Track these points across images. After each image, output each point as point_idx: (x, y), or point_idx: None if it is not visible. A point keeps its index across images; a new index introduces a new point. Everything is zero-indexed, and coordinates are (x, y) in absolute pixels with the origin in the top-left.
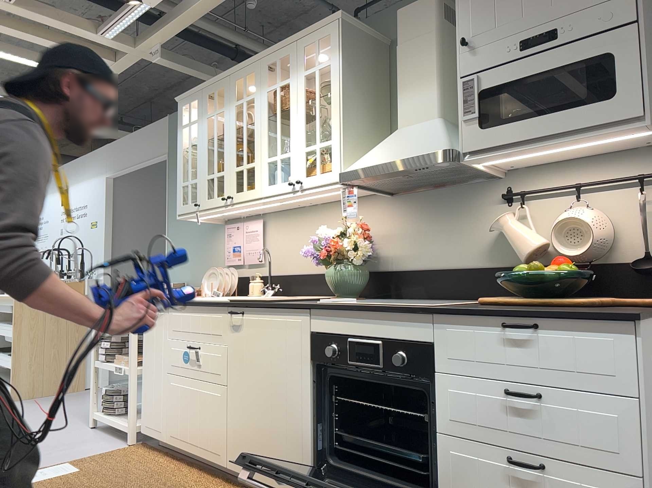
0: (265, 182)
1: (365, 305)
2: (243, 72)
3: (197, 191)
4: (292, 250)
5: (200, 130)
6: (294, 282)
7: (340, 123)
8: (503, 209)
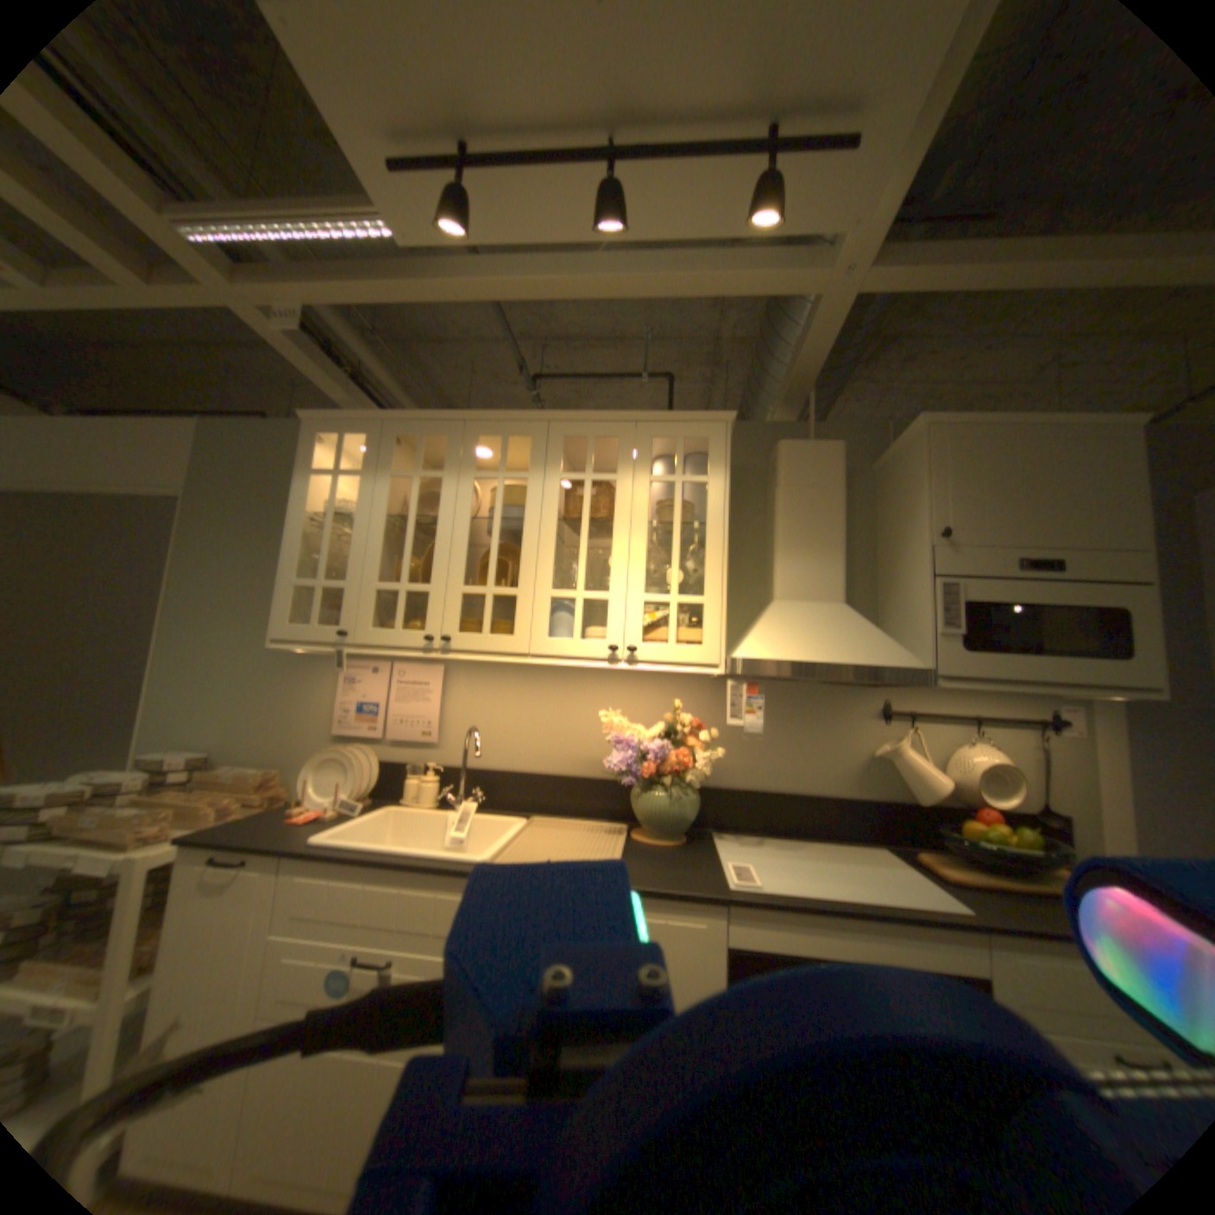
0: (544, 631)
1: (844, 903)
2: (502, 426)
3: (345, 606)
4: (507, 730)
5: (367, 493)
6: (510, 784)
7: (723, 577)
8: (880, 728)
